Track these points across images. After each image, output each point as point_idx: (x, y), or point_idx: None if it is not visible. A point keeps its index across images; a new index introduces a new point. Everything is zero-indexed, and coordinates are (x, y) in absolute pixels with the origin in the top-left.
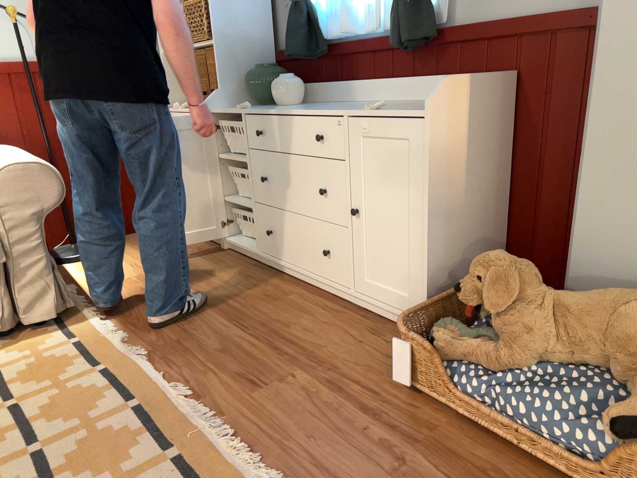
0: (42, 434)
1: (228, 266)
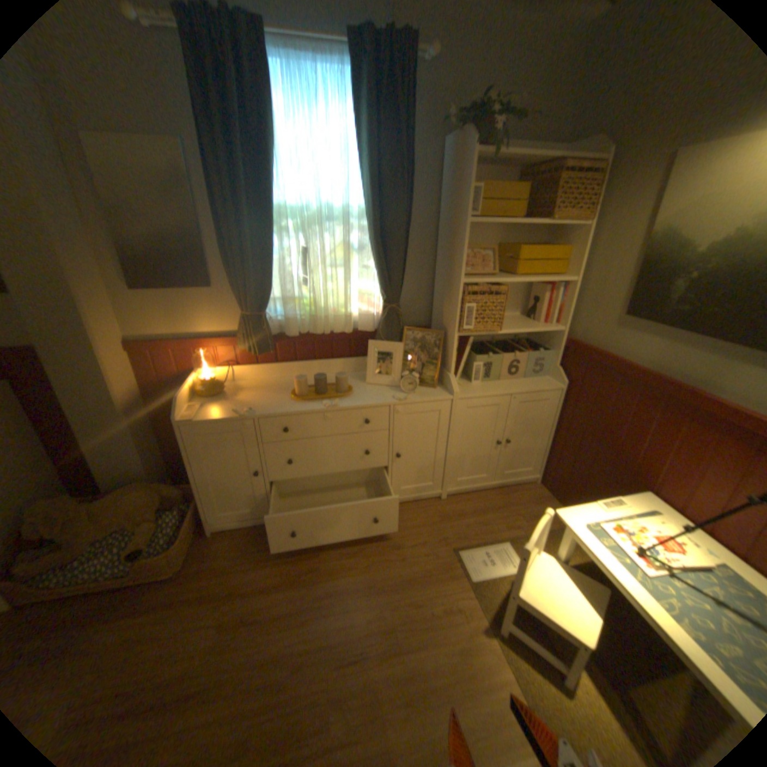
0: None
1: None
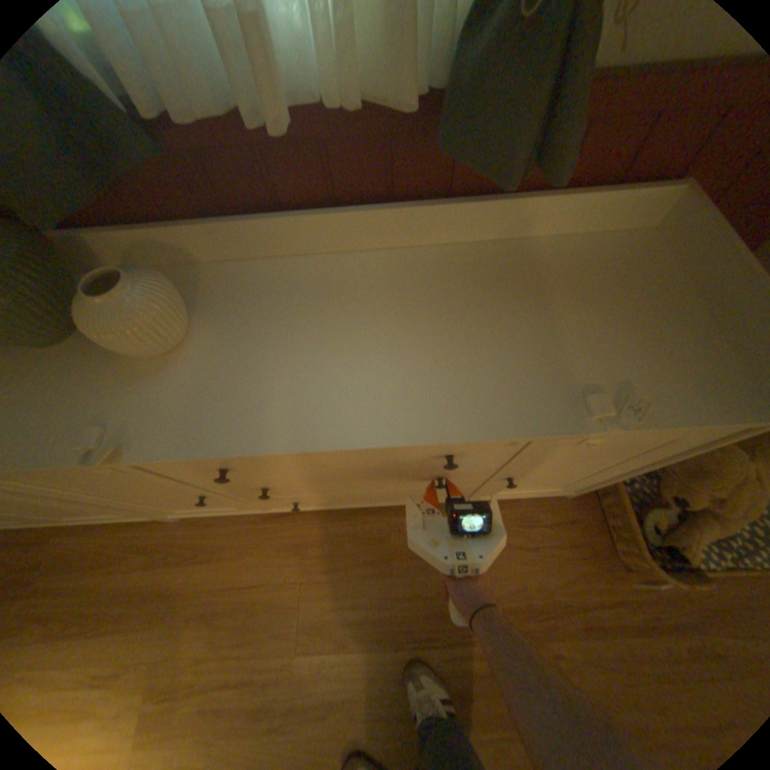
0: None
1: (240, 549)
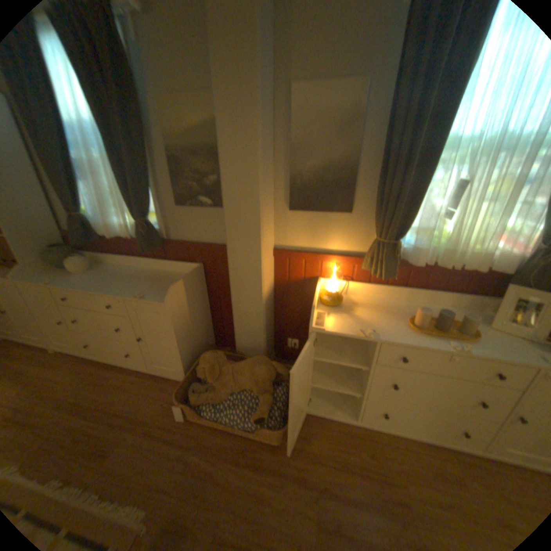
0: None
1: (59, 368)
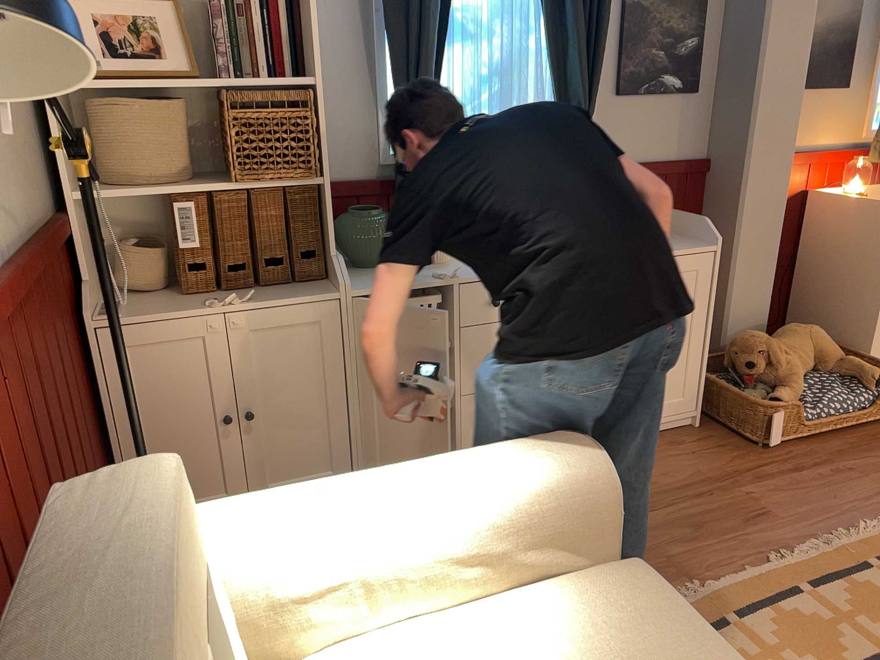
0: (871, 654)
1: None
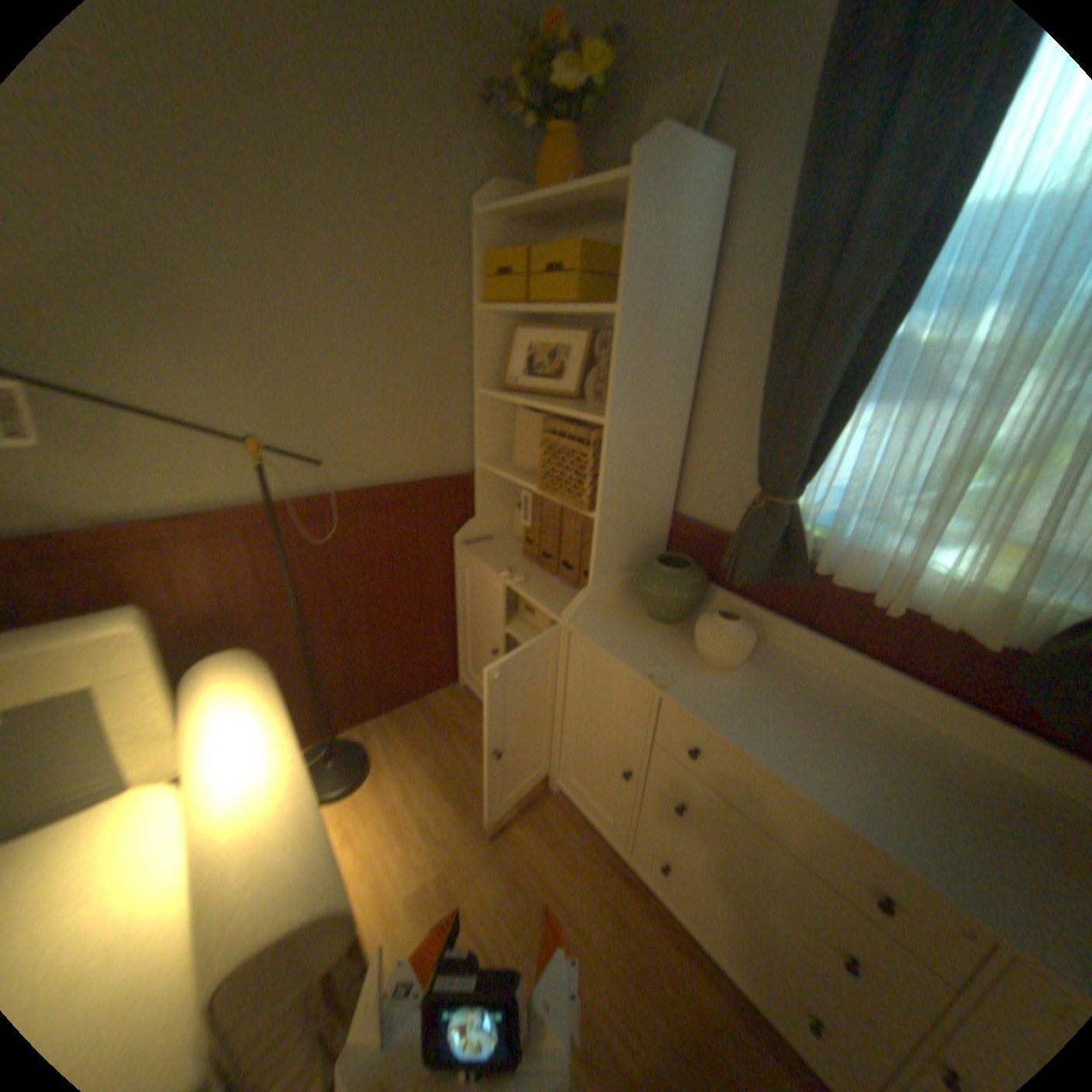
0: None
1: (577, 866)
